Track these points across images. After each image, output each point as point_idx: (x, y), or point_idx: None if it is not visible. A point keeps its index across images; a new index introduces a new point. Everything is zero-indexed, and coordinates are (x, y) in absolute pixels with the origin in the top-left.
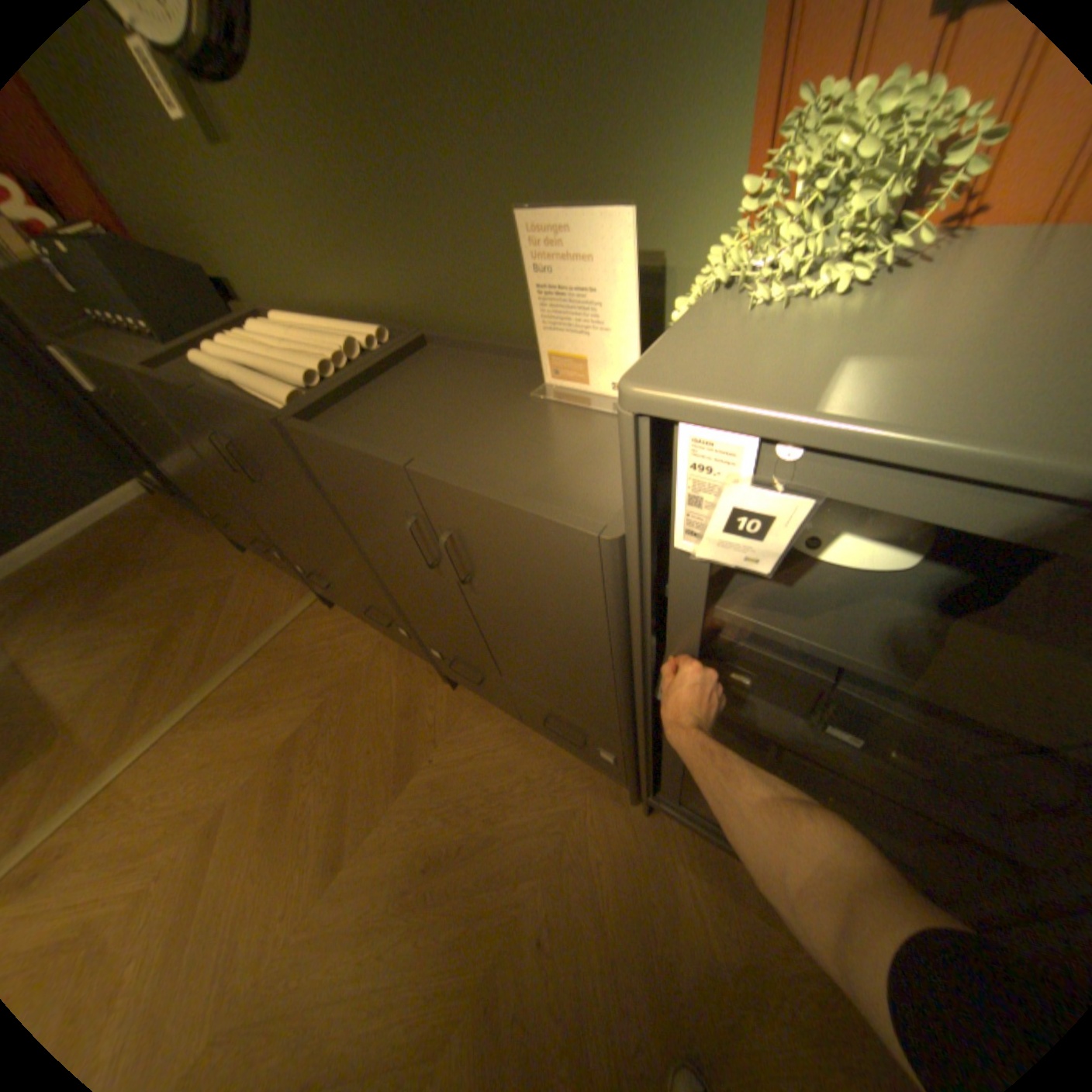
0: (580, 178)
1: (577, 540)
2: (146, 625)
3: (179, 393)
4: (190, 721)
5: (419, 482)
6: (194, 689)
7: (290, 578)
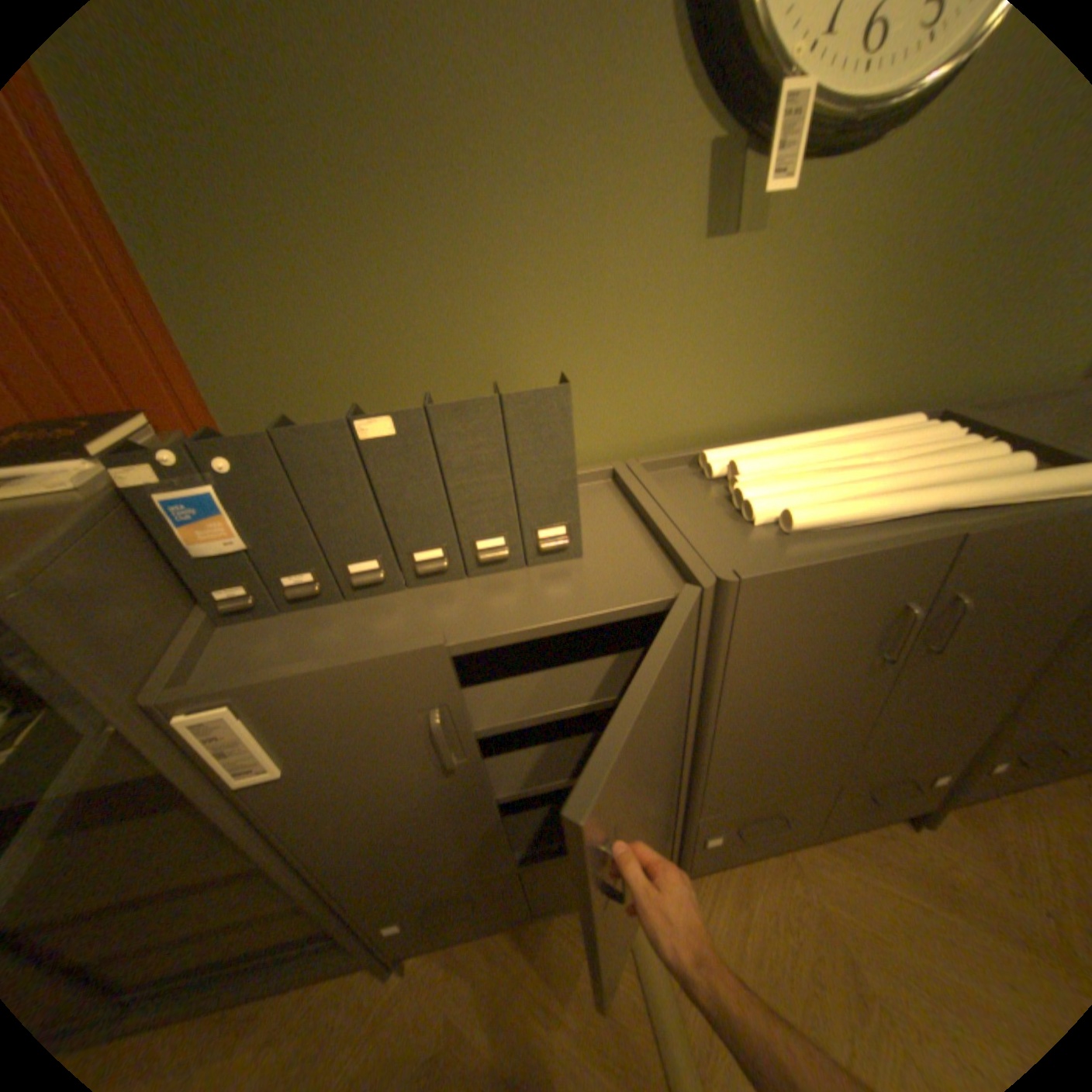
0: None
1: None
2: None
3: (922, 551)
4: None
5: None
6: None
7: (554, 922)
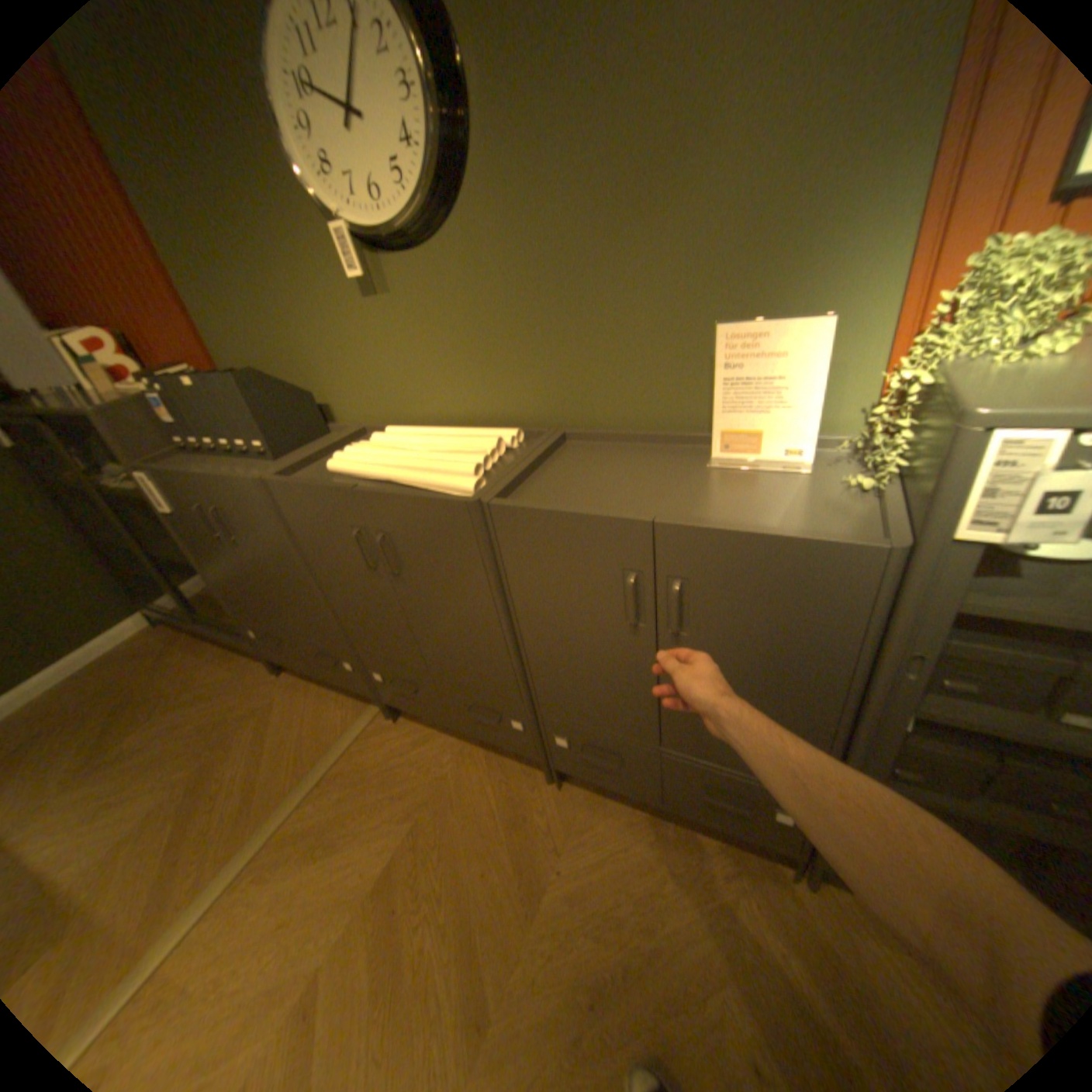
0: (750, 304)
1: (863, 556)
2: (171, 768)
3: (336, 492)
4: (249, 873)
5: (668, 532)
6: (247, 833)
7: (339, 695)
